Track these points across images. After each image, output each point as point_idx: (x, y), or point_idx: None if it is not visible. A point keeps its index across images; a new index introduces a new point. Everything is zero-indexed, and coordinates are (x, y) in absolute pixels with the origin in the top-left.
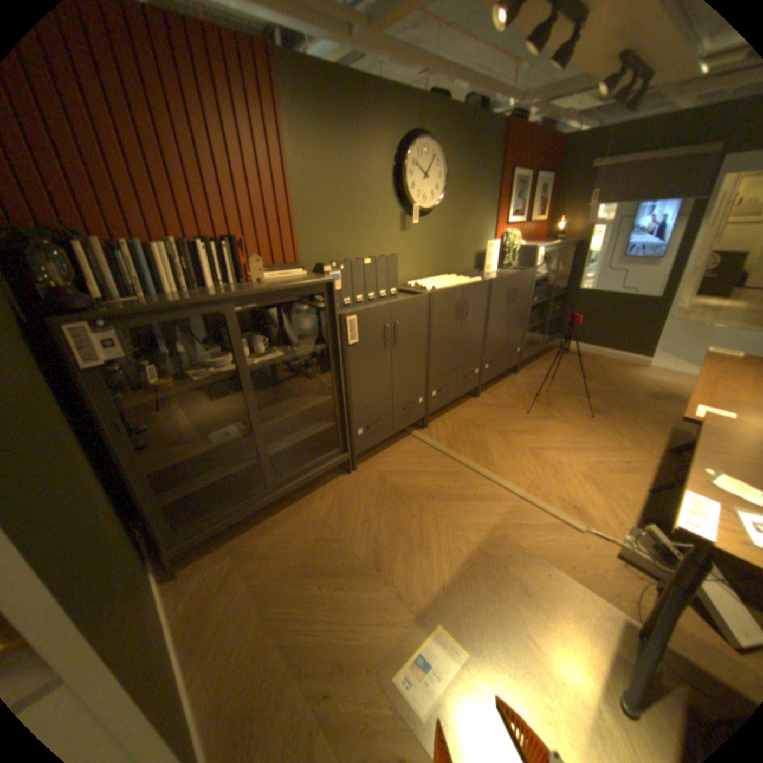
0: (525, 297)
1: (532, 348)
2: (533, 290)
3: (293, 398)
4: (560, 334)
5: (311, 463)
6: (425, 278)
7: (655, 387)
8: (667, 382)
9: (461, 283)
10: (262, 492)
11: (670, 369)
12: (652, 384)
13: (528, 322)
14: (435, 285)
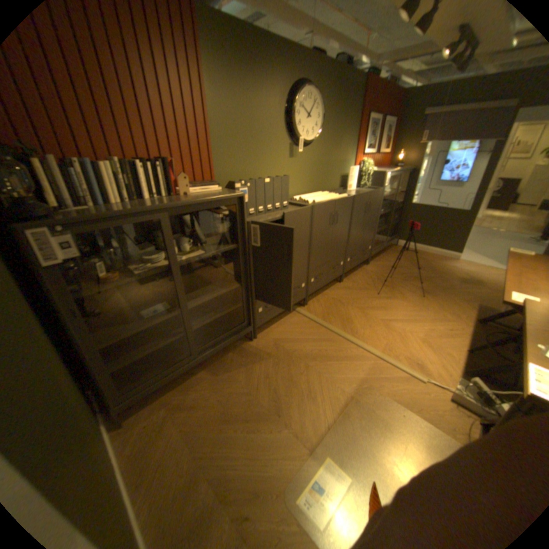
0: (376, 209)
1: (379, 246)
2: (381, 204)
3: (209, 286)
4: (397, 235)
5: (223, 335)
6: (305, 194)
7: (464, 275)
8: (472, 270)
9: (333, 198)
10: (187, 359)
11: (473, 261)
12: (462, 272)
13: (376, 227)
14: (314, 199)
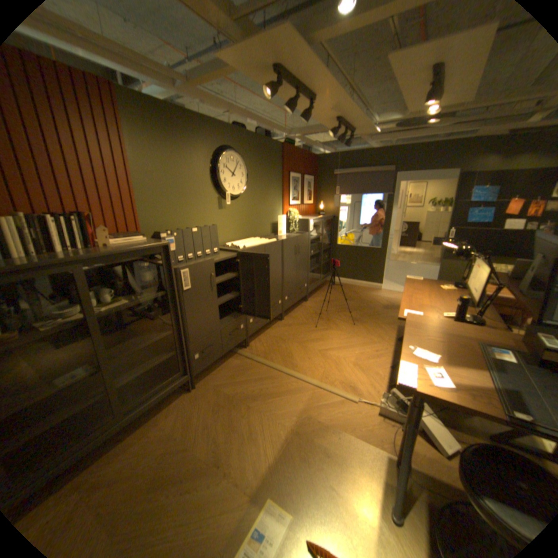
0: (305, 251)
1: (314, 283)
2: (309, 246)
3: (138, 336)
4: (330, 273)
5: (156, 389)
6: (238, 240)
7: (386, 302)
8: (392, 298)
9: (263, 243)
10: (110, 422)
11: (392, 290)
12: (384, 300)
13: (309, 267)
14: (246, 244)
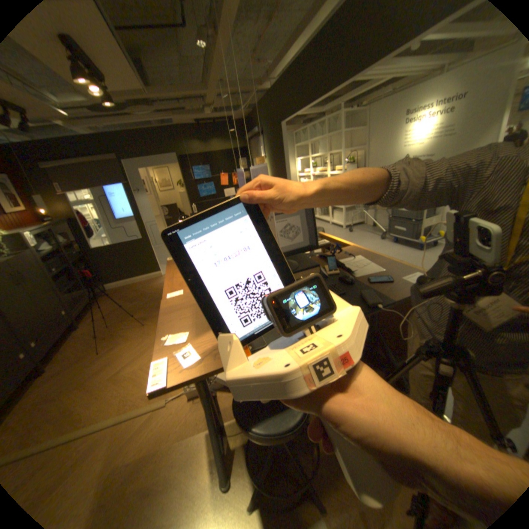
0: (38, 273)
1: (78, 304)
2: (43, 264)
3: None
4: (99, 282)
5: None
6: None
7: None
8: None
9: None
10: None
11: None
12: None
13: (57, 289)
14: None
